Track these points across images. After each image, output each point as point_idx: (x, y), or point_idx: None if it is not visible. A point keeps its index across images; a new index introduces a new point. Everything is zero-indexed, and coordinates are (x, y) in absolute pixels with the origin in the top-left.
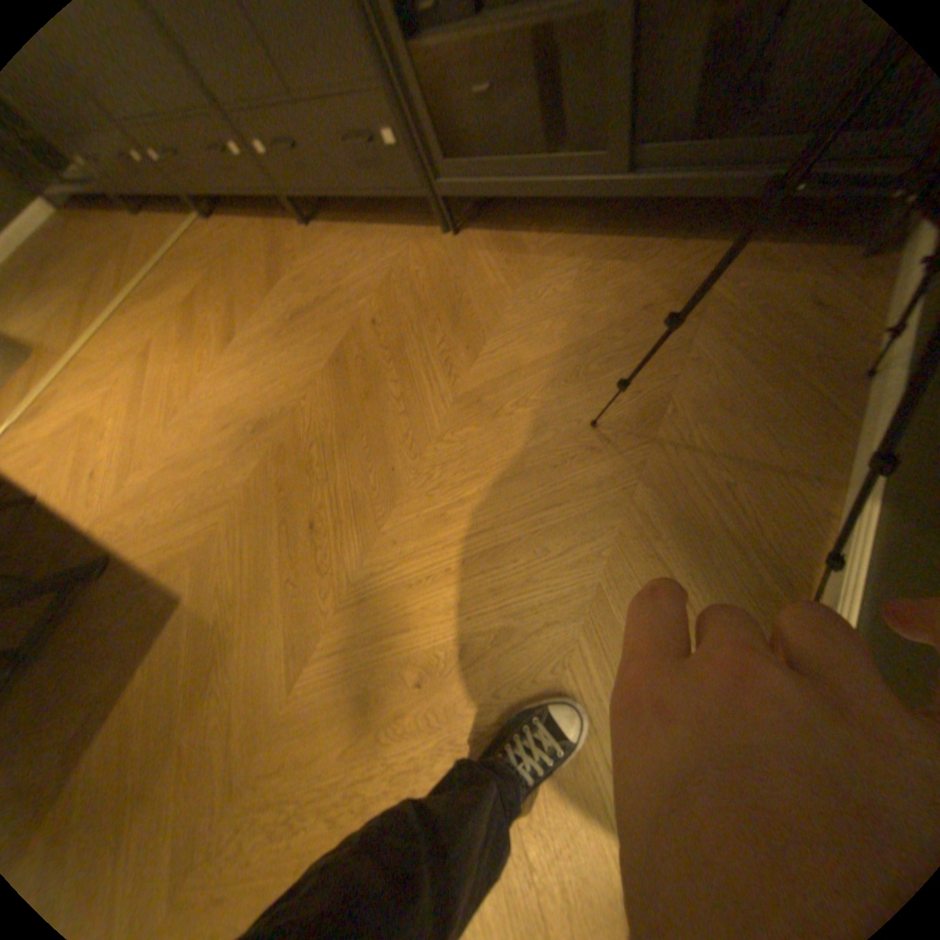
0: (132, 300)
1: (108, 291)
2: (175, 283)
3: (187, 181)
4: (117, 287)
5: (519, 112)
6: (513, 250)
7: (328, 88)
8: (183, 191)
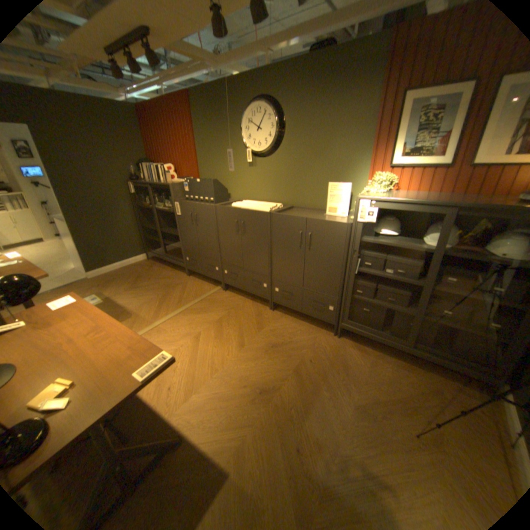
0: (189, 310)
1: (175, 301)
2: (211, 311)
3: (233, 281)
4: (181, 301)
5: (376, 319)
6: (363, 352)
7: (318, 292)
8: (227, 282)
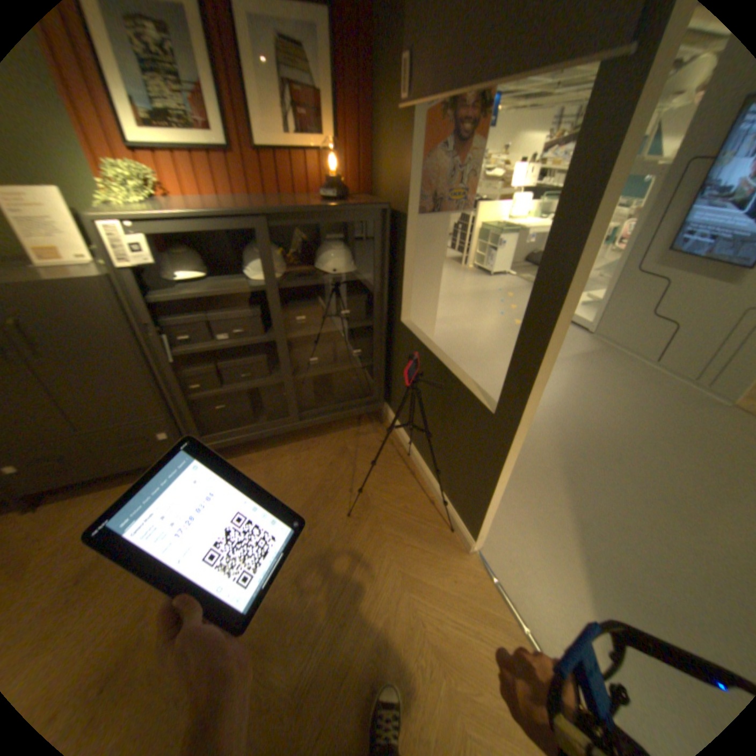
0: None
1: None
2: None
3: None
4: None
5: (241, 411)
6: (247, 463)
7: (121, 423)
8: None
